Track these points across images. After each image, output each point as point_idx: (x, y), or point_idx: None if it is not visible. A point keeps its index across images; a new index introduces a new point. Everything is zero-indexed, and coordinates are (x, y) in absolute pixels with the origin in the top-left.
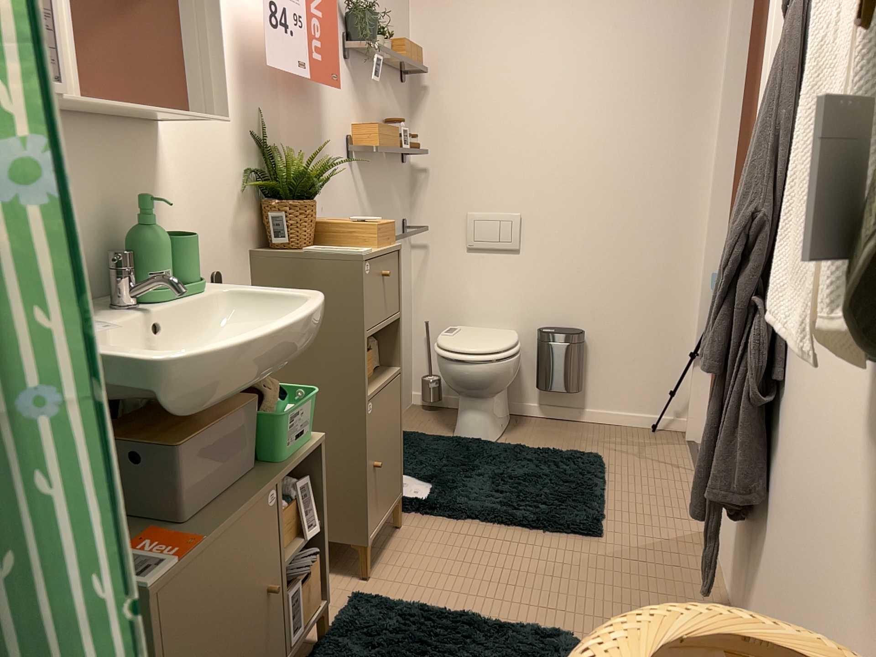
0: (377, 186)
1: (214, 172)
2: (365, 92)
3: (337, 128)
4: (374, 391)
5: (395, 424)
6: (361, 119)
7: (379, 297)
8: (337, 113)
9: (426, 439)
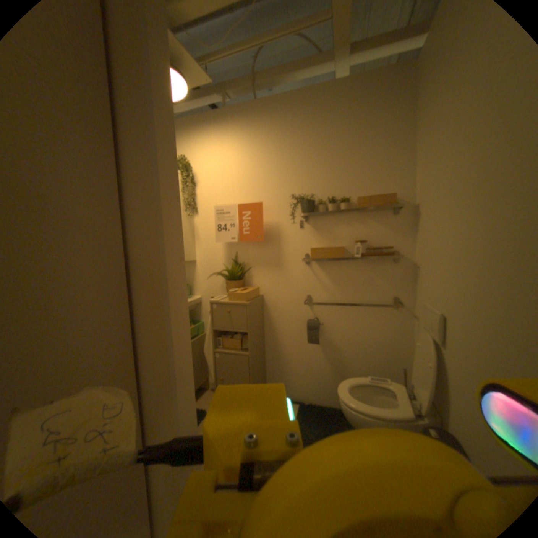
0: (346, 275)
1: (214, 270)
2: (329, 229)
3: (295, 250)
4: (224, 351)
5: (242, 373)
6: (323, 242)
7: (225, 318)
8: (295, 244)
9: (345, 427)
